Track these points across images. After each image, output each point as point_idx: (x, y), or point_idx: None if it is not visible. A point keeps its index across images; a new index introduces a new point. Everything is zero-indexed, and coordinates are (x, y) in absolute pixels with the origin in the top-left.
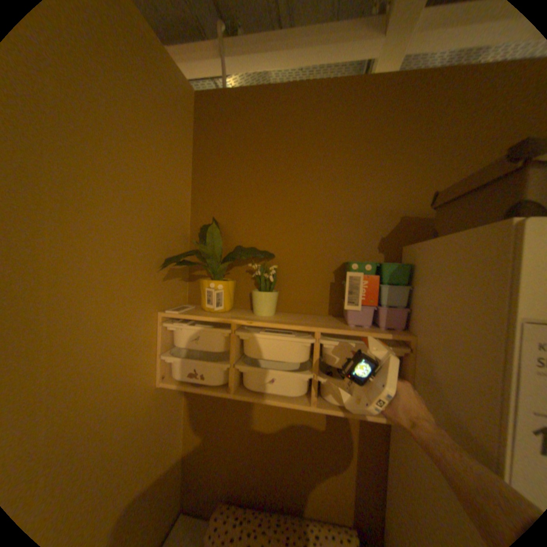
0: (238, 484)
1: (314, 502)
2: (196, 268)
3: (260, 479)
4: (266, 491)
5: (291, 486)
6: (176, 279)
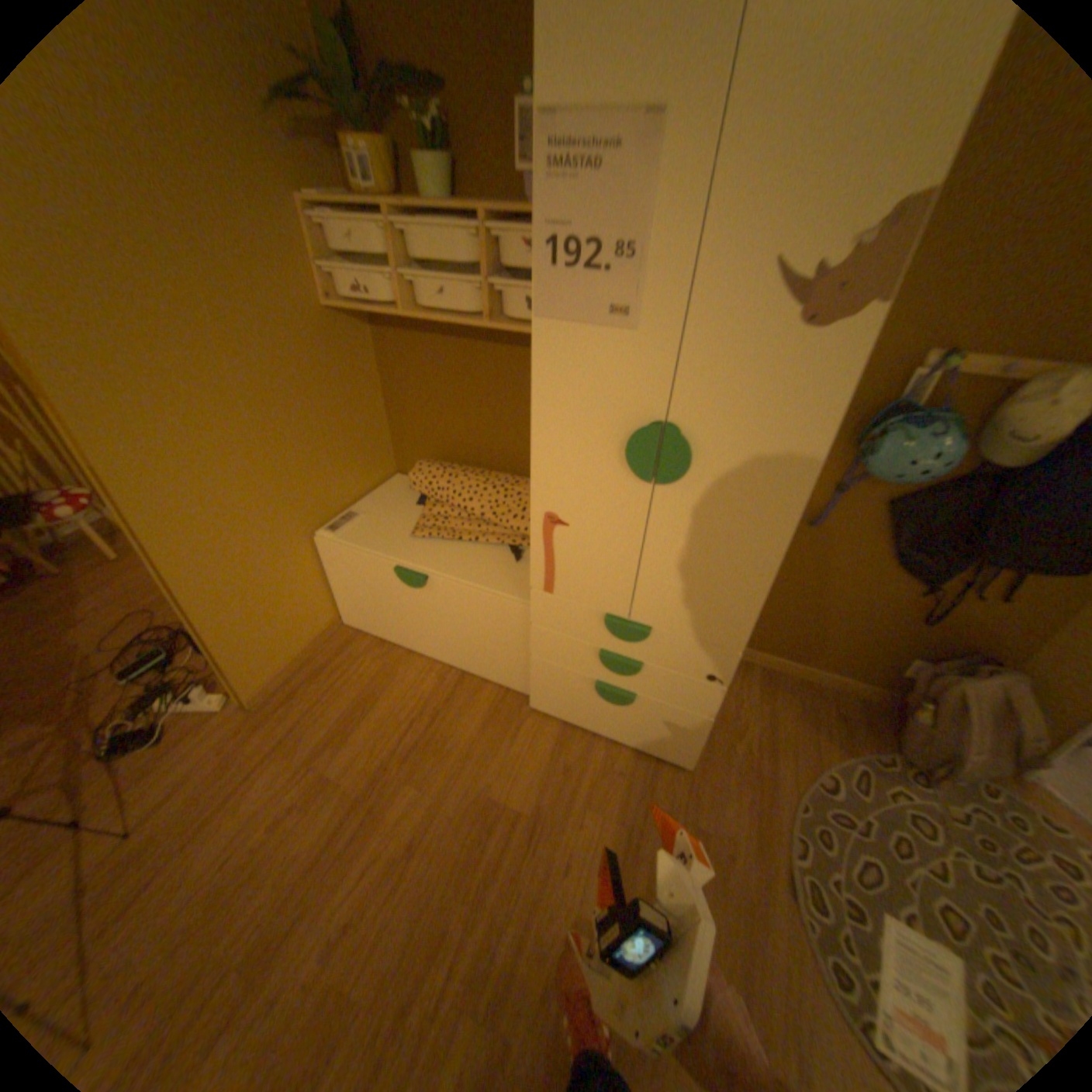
0: (447, 445)
1: (524, 463)
2: (340, 124)
3: (468, 439)
4: (476, 452)
5: (500, 446)
6: (309, 144)
